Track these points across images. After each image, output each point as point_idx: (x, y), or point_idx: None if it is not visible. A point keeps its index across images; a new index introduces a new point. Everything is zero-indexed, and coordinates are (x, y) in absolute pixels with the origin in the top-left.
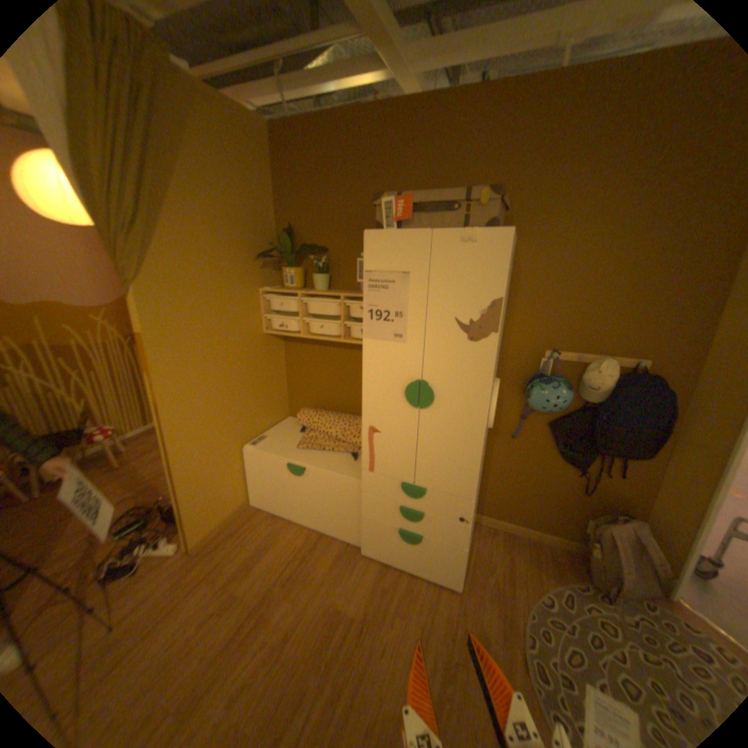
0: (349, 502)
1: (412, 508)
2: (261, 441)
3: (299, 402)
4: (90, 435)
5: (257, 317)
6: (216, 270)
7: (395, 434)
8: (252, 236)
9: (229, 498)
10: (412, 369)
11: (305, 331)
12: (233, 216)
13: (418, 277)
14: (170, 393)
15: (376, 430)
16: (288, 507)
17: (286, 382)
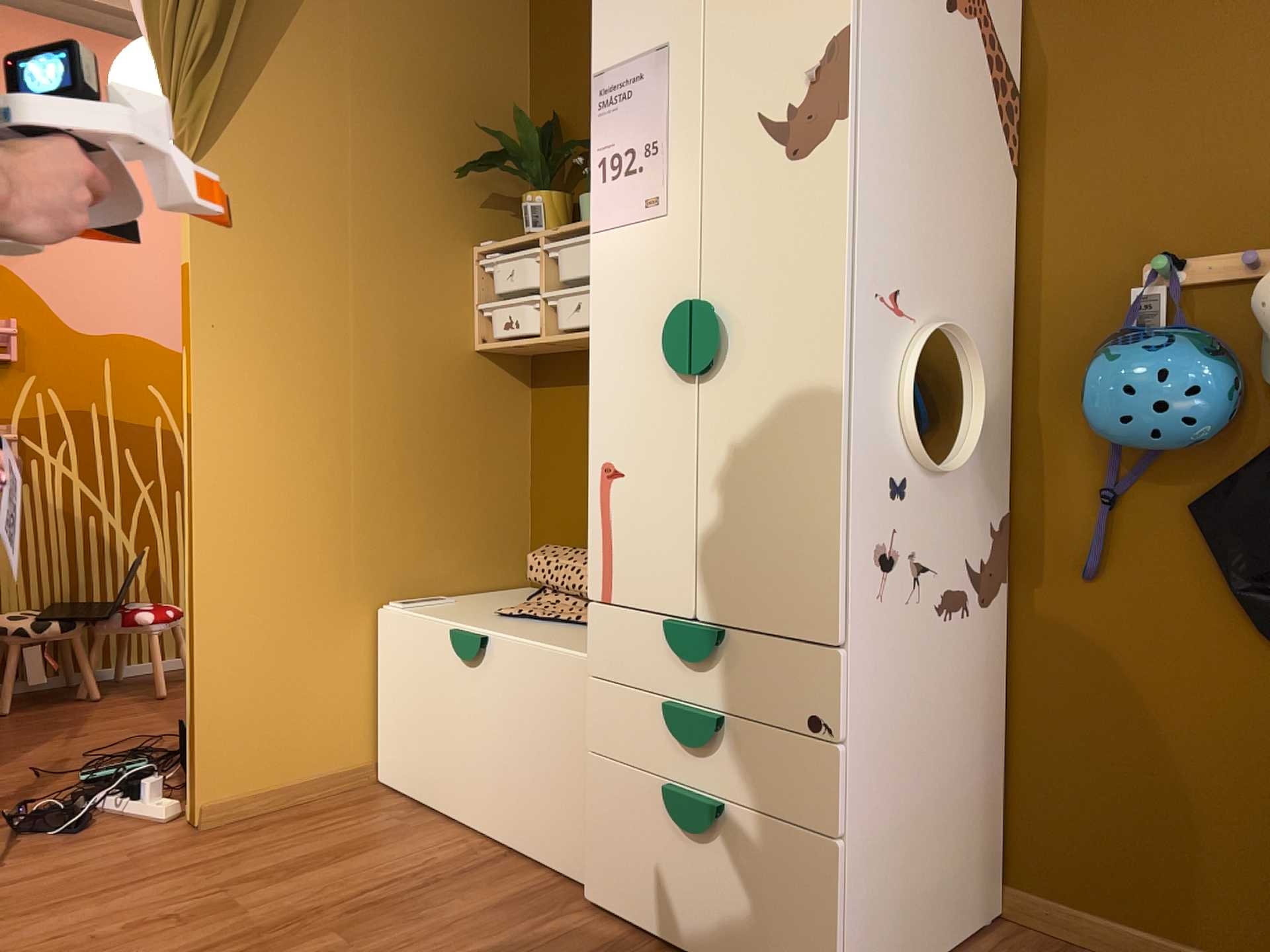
0: (570, 728)
1: (694, 702)
2: (426, 602)
3: (551, 543)
4: (137, 607)
5: (463, 307)
6: (374, 184)
7: (652, 469)
8: (472, 137)
9: (325, 727)
10: (682, 273)
11: (555, 331)
12: (431, 90)
13: (684, 47)
14: (229, 401)
15: (614, 469)
16: (448, 768)
17: (528, 492)
